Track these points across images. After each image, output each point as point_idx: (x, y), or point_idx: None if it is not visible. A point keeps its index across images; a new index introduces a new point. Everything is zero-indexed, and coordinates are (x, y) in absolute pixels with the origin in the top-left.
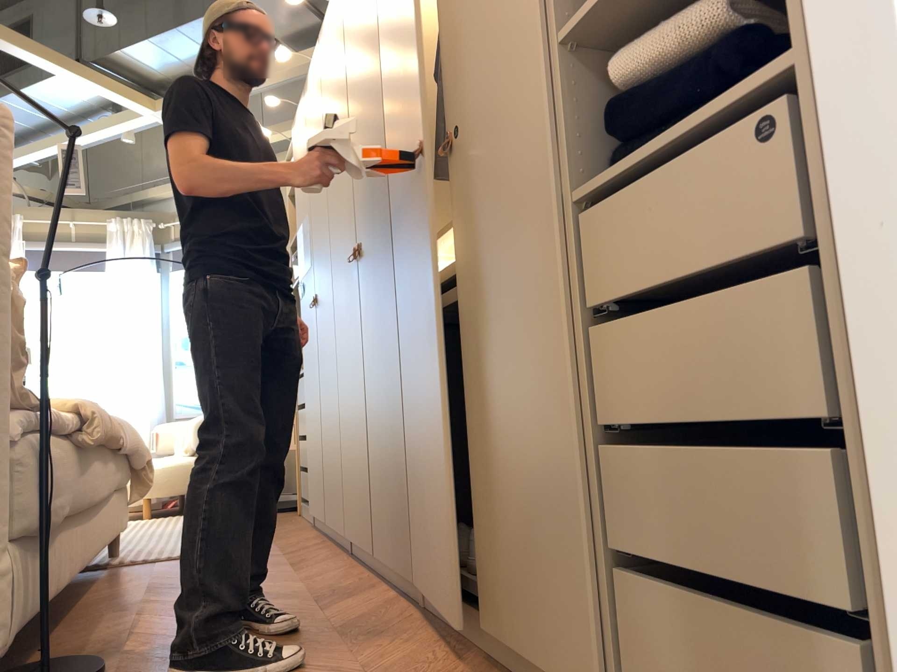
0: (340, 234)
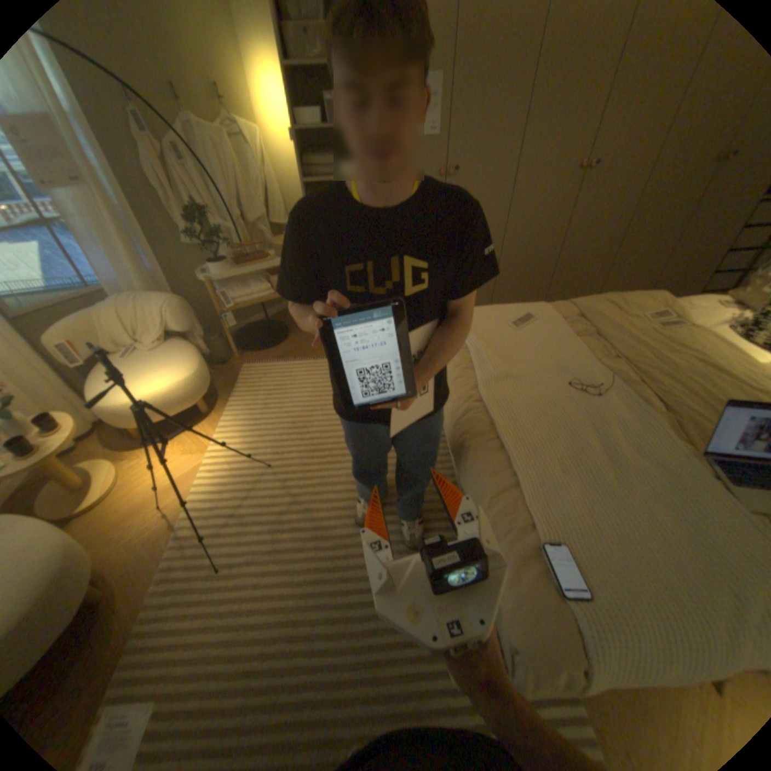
0: (547, 136)
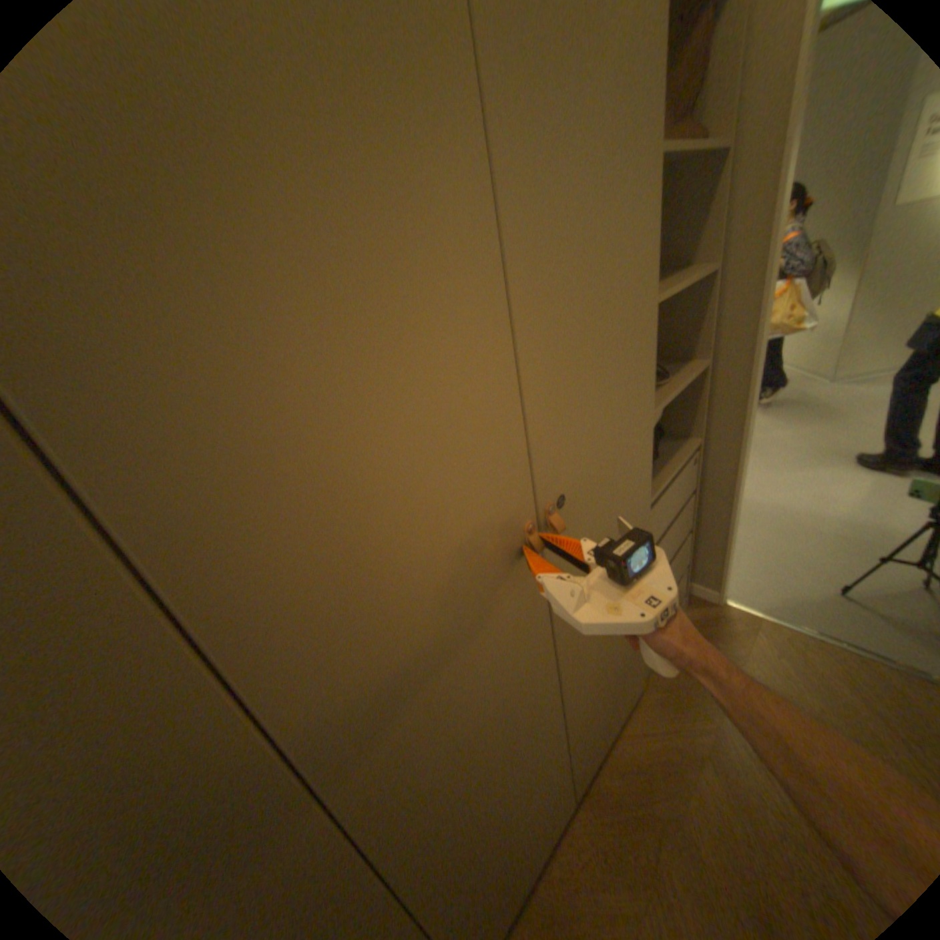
0: None
